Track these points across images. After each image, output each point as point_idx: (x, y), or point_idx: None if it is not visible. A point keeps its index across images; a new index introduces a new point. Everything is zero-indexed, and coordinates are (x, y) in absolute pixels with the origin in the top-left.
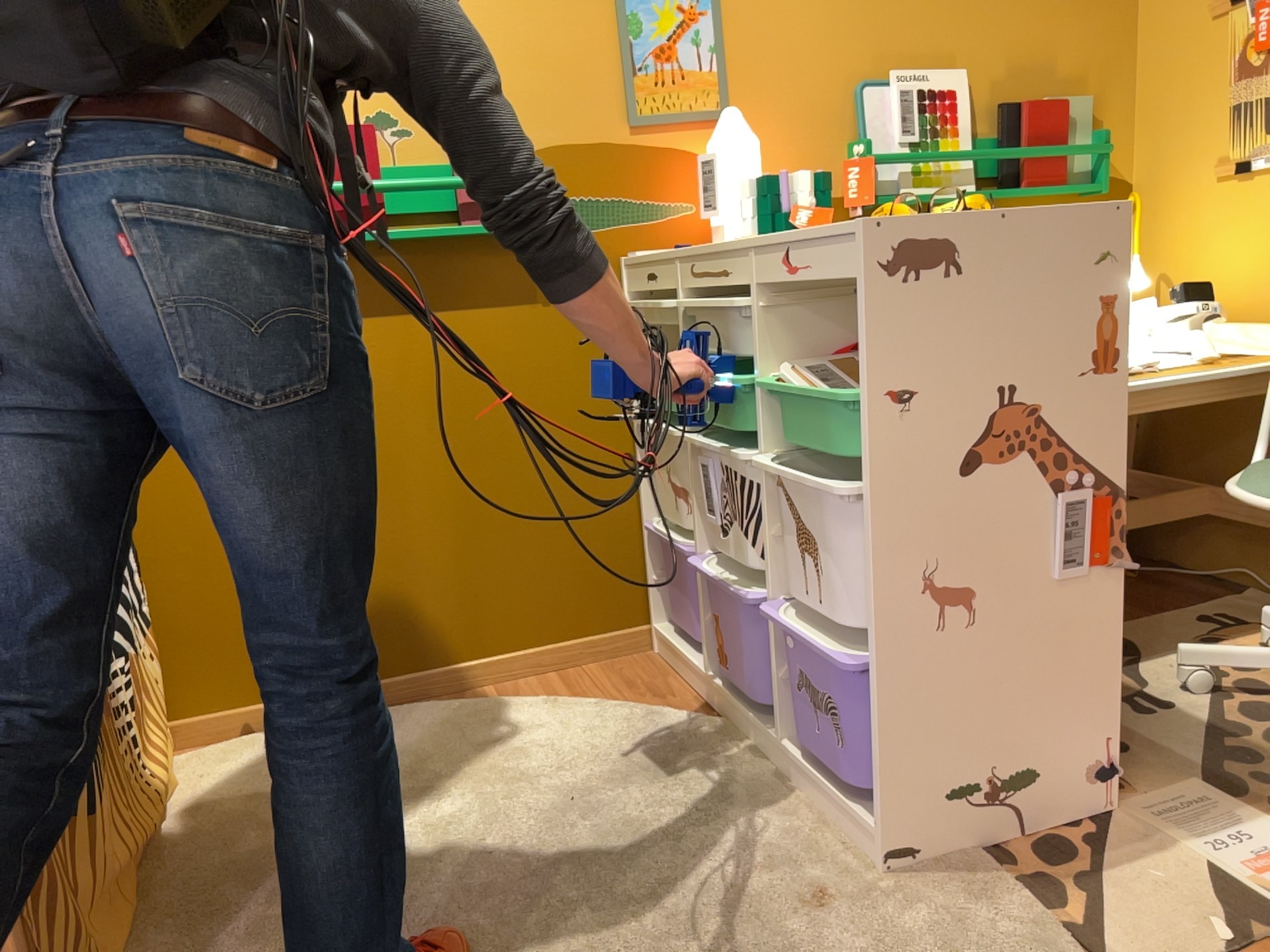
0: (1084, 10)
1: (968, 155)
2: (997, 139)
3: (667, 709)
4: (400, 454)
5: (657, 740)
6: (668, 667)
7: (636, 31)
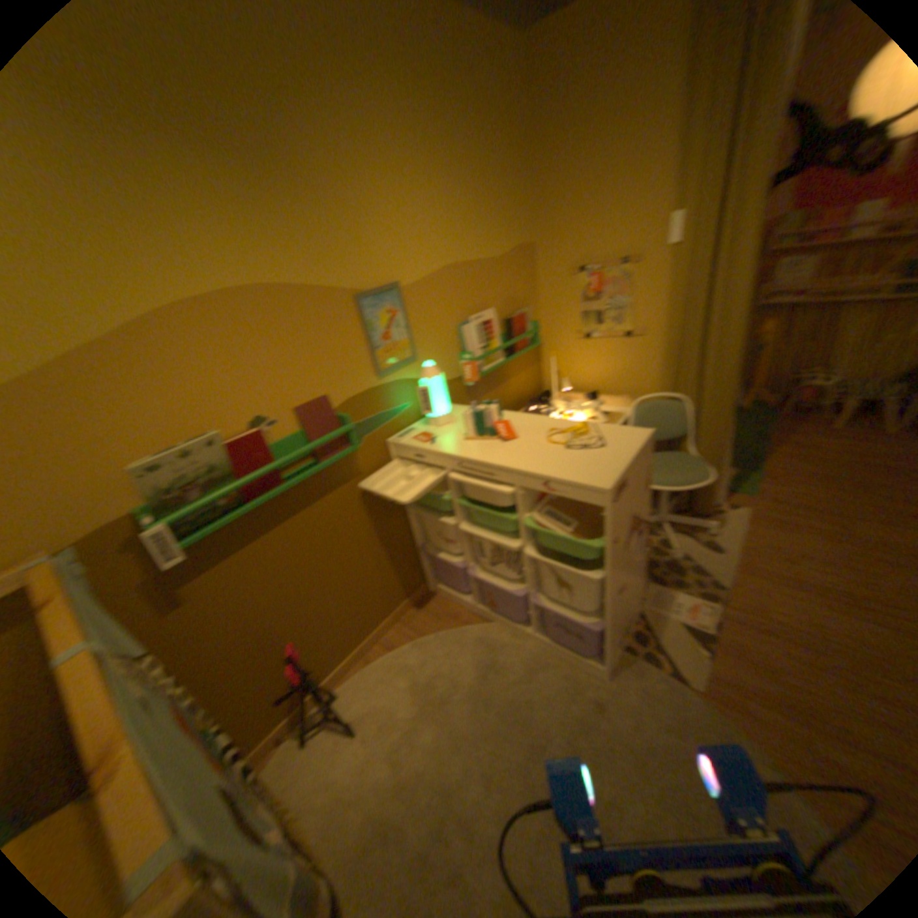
0: (523, 268)
1: (504, 346)
2: (507, 333)
3: (467, 624)
4: (315, 578)
5: (481, 647)
6: (447, 598)
7: (374, 327)
